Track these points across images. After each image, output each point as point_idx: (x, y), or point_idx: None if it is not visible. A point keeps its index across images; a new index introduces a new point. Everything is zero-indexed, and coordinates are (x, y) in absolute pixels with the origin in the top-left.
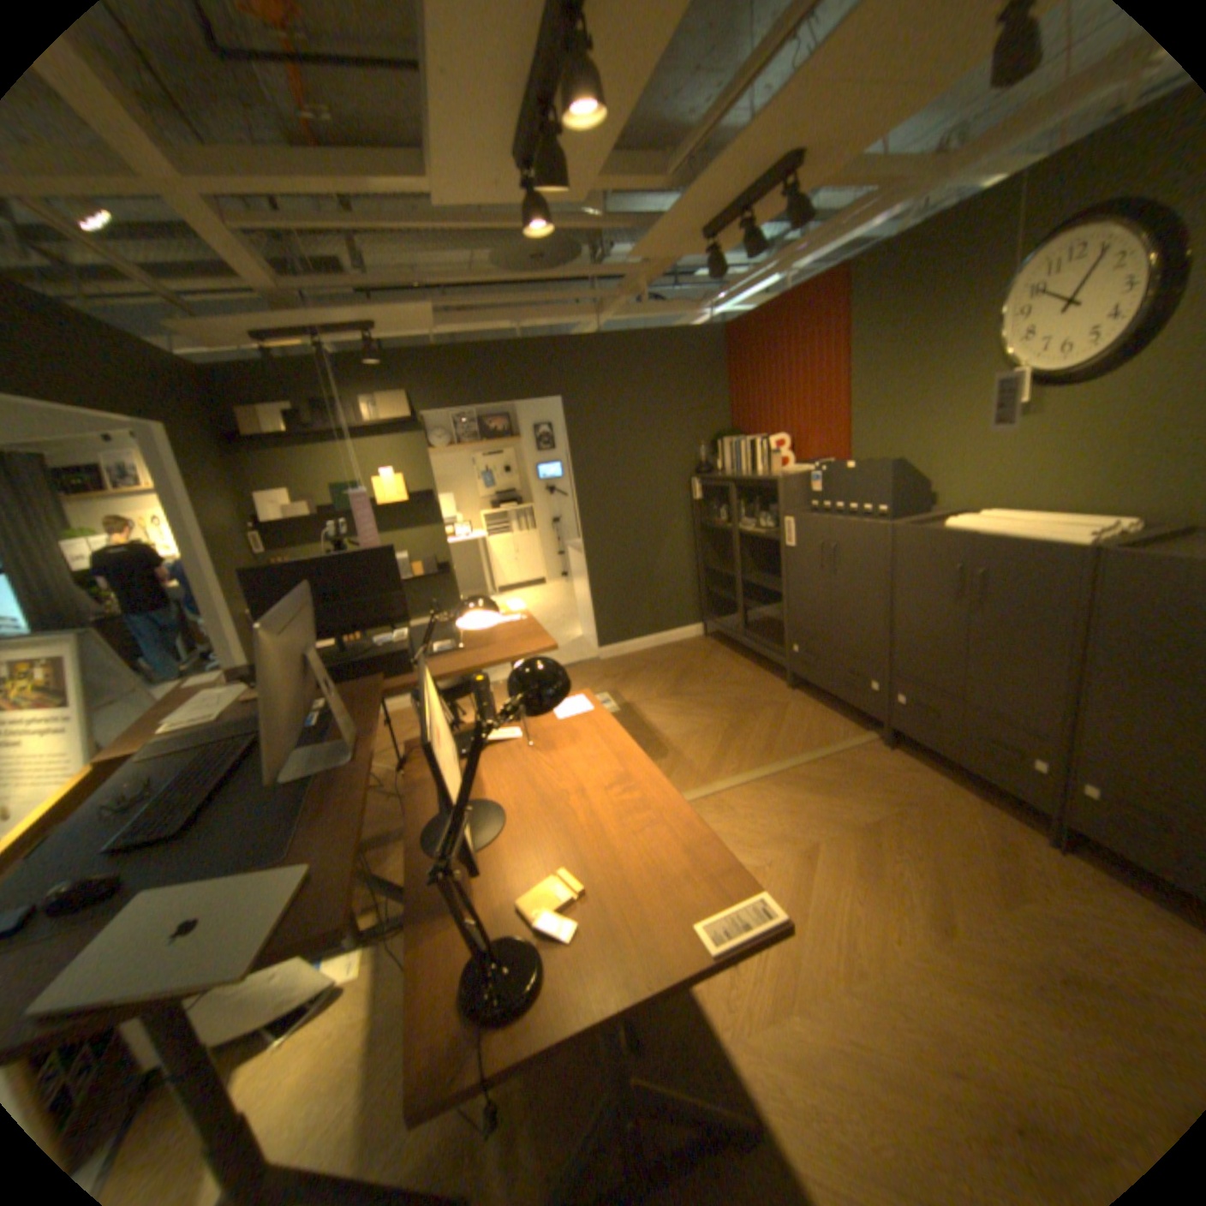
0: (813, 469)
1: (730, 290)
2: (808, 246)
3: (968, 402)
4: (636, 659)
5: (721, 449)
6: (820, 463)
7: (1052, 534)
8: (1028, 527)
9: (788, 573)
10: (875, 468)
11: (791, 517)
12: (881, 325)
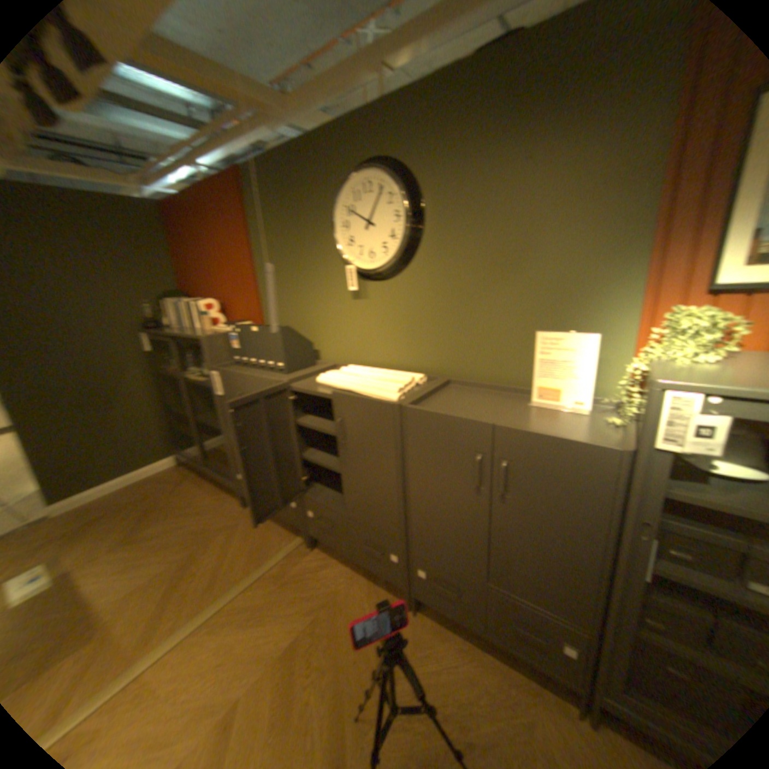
0: (229, 330)
1: (154, 172)
2: (204, 147)
3: (326, 287)
4: (94, 508)
5: (163, 308)
6: (233, 326)
7: (376, 391)
8: (364, 383)
9: (221, 416)
10: (269, 333)
11: (214, 370)
12: (265, 221)
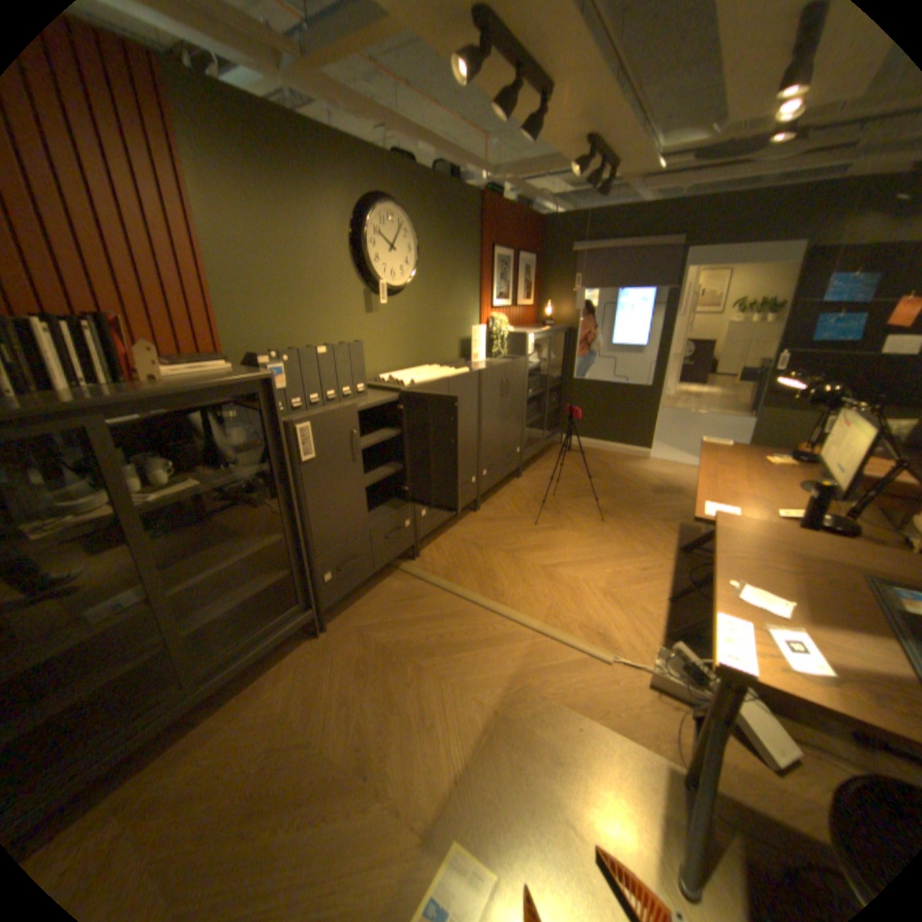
0: (268, 361)
1: None
2: None
3: (338, 300)
4: None
5: None
6: (278, 353)
7: (457, 372)
8: (439, 373)
9: (306, 496)
10: (349, 351)
11: (305, 421)
12: (236, 191)
